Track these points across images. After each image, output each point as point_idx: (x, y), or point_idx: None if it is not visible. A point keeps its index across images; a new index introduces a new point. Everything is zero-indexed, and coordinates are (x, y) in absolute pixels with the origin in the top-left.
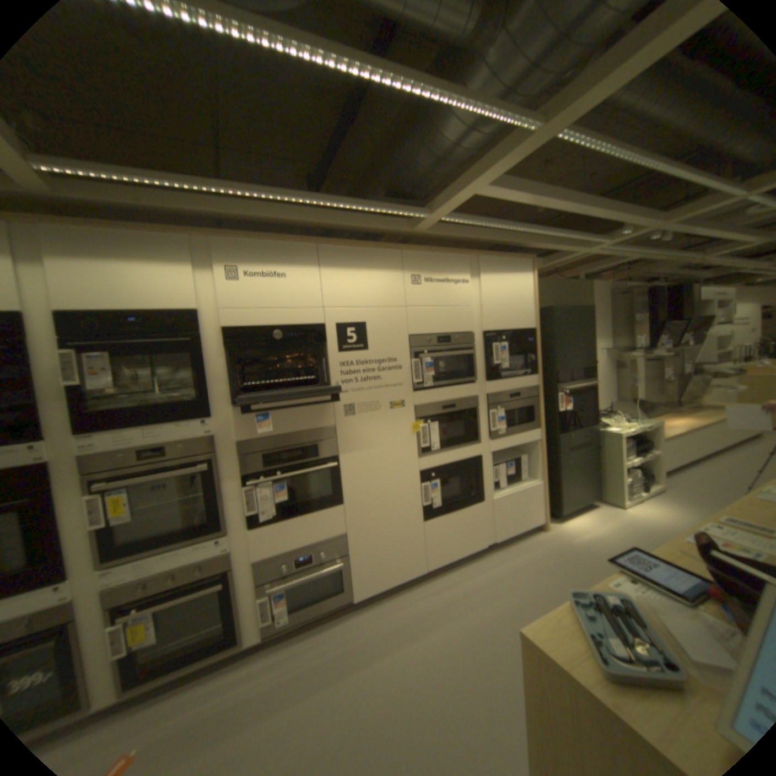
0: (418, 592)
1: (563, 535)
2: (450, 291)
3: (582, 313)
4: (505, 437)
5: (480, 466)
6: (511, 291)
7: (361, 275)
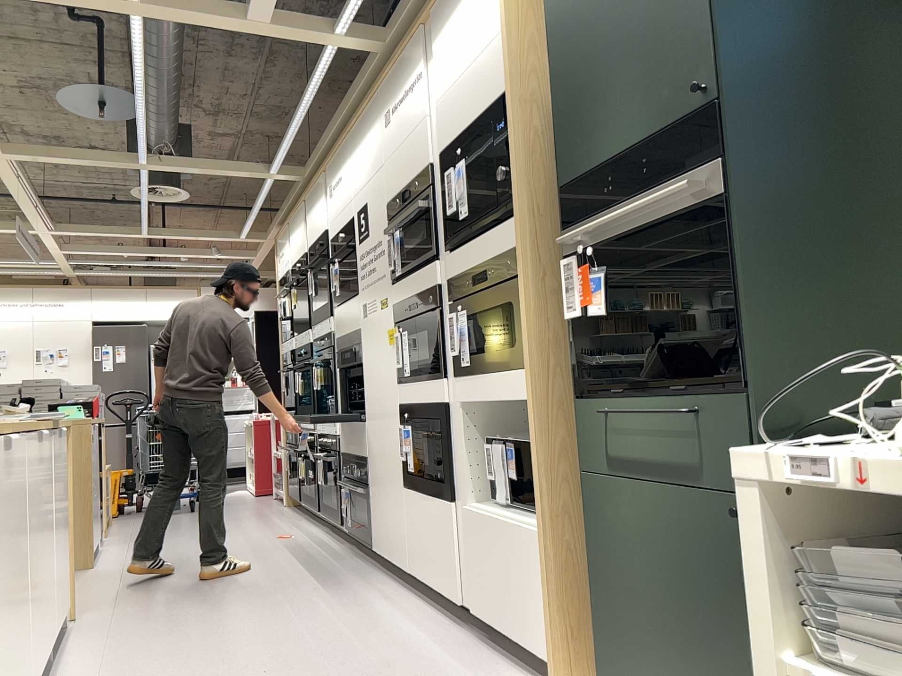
0: (398, 590)
1: None
2: (409, 108)
3: None
4: (474, 375)
5: (446, 424)
6: (469, 35)
7: (363, 145)
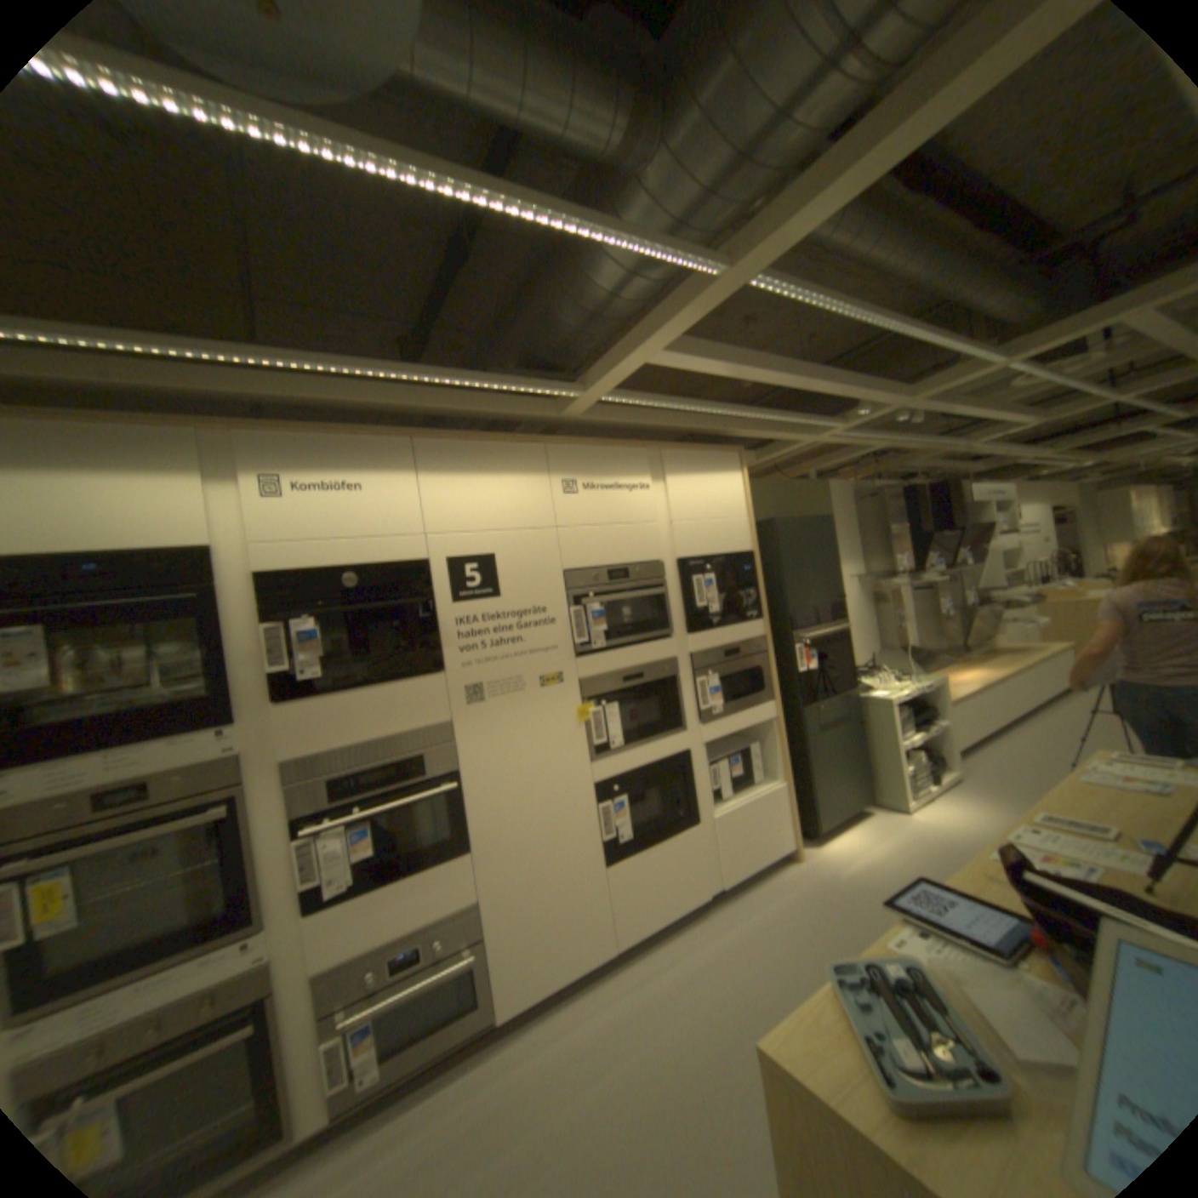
0: (603, 992)
1: (824, 865)
2: (623, 502)
3: (817, 527)
4: (722, 718)
5: (688, 767)
6: (713, 500)
7: (483, 482)
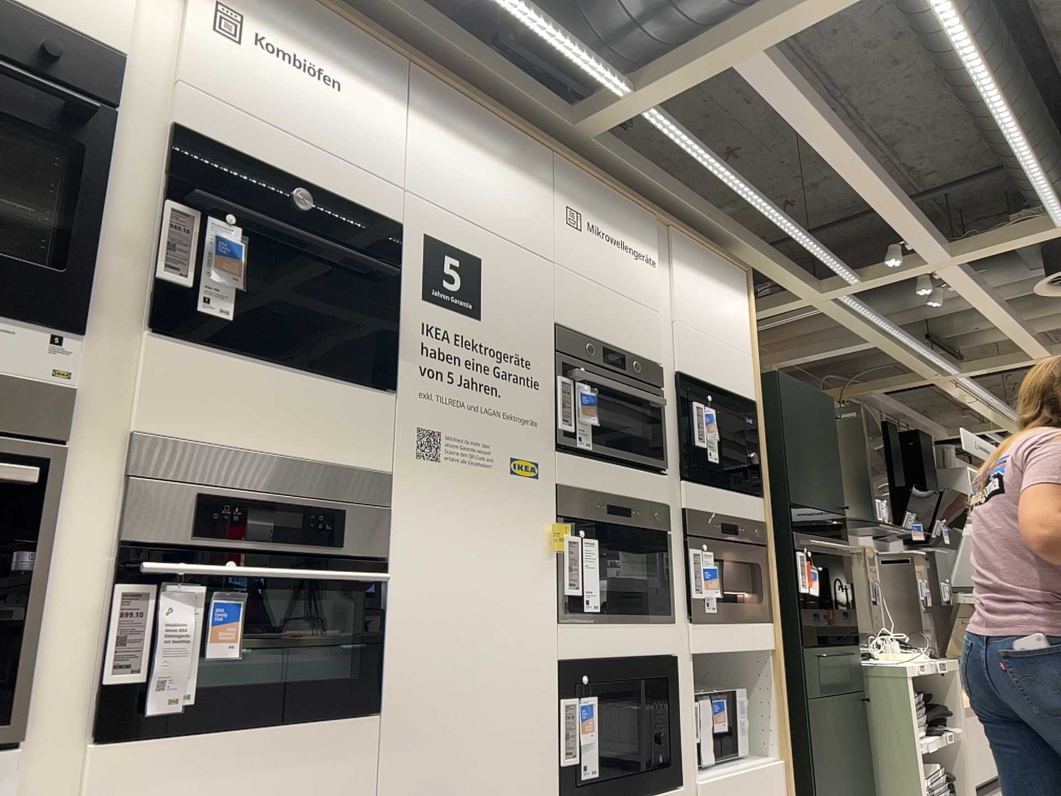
0: None
1: None
2: (628, 266)
3: (817, 403)
4: (716, 622)
5: (675, 682)
6: (718, 314)
7: (482, 159)
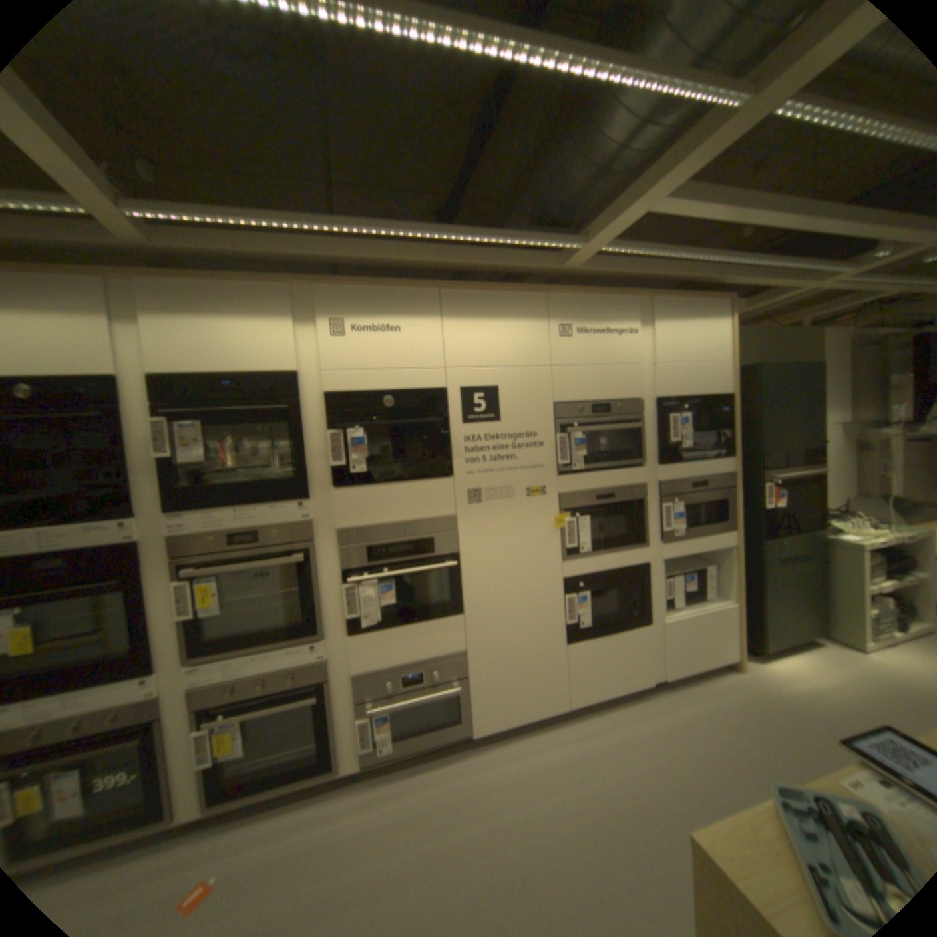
0: (556, 735)
1: (767, 680)
2: (612, 344)
3: (806, 373)
4: (684, 540)
5: (647, 577)
6: (699, 344)
7: (493, 326)
